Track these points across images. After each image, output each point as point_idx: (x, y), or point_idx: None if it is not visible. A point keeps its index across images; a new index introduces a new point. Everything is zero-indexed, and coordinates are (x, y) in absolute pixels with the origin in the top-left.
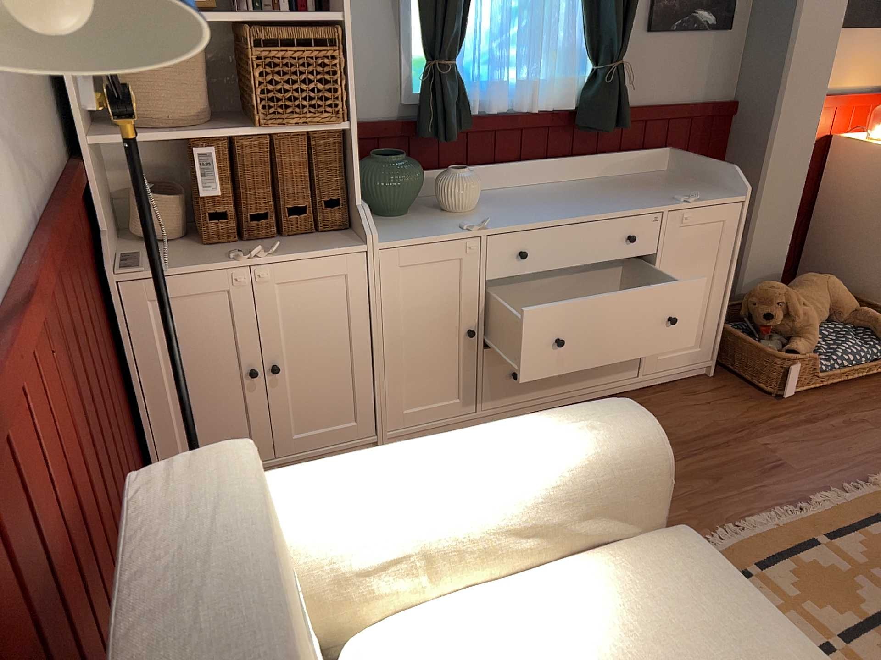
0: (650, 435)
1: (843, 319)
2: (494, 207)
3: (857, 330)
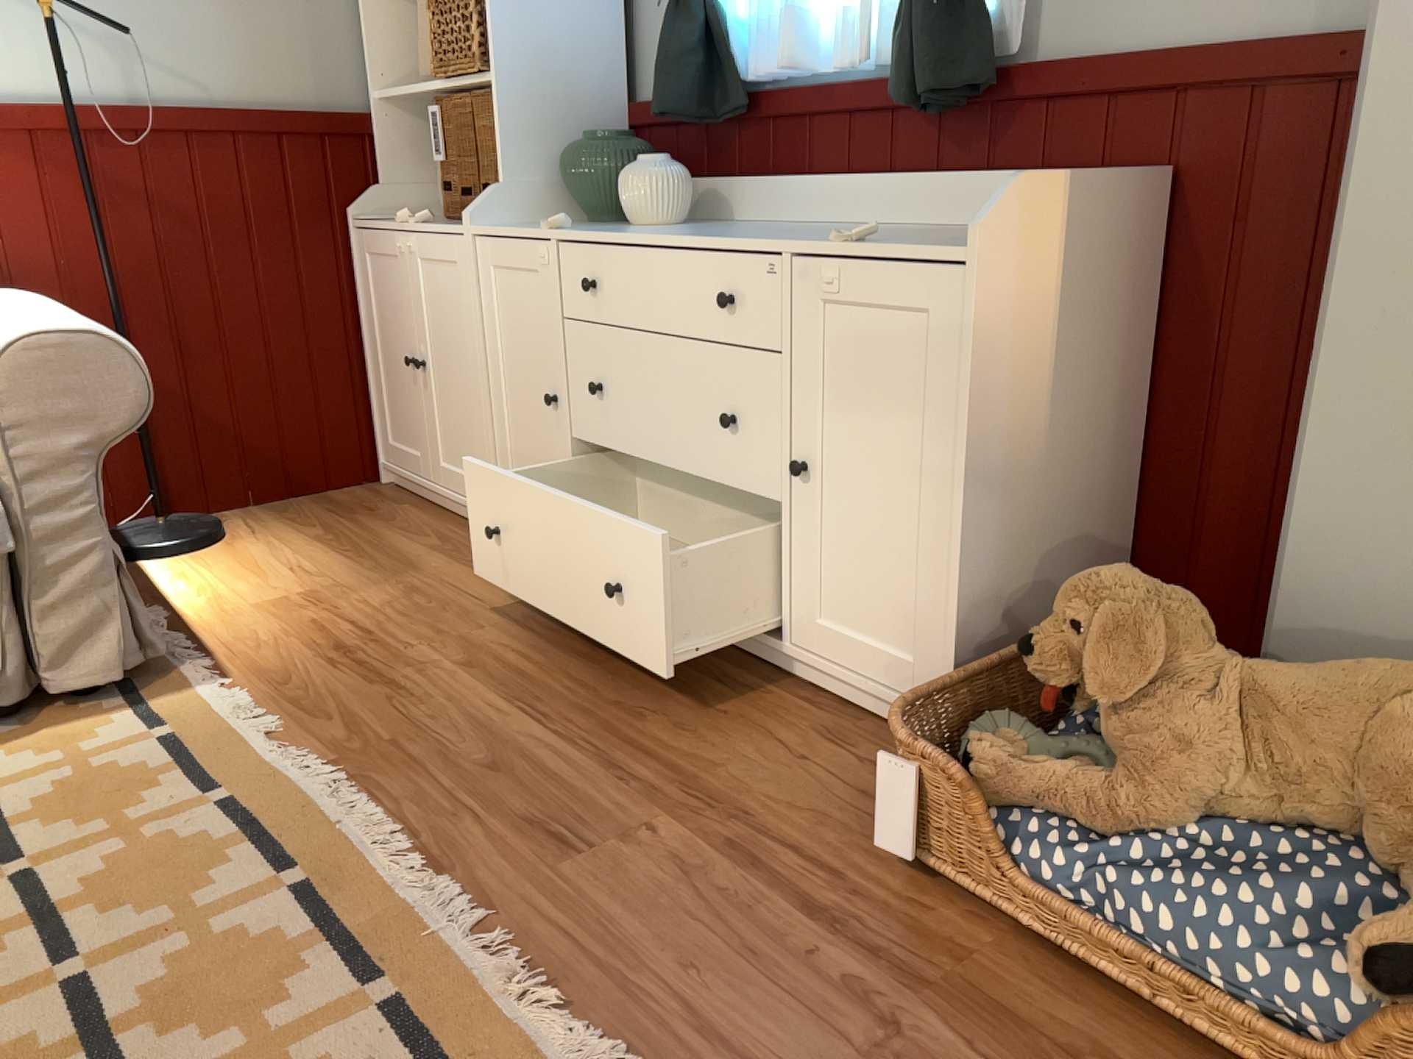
0: (16, 340)
1: (1401, 858)
2: (673, 228)
3: (1372, 903)
